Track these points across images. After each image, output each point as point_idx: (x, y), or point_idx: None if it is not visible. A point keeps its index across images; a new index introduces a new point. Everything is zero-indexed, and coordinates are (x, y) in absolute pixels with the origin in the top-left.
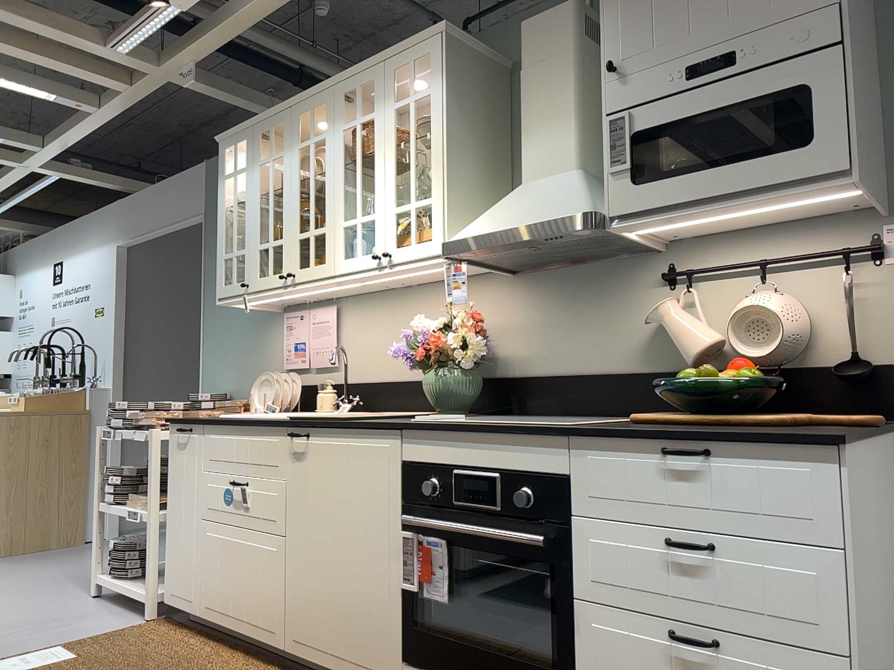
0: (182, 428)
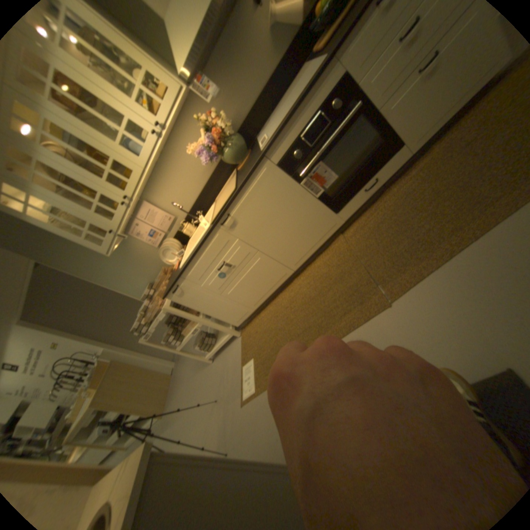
0: (174, 289)
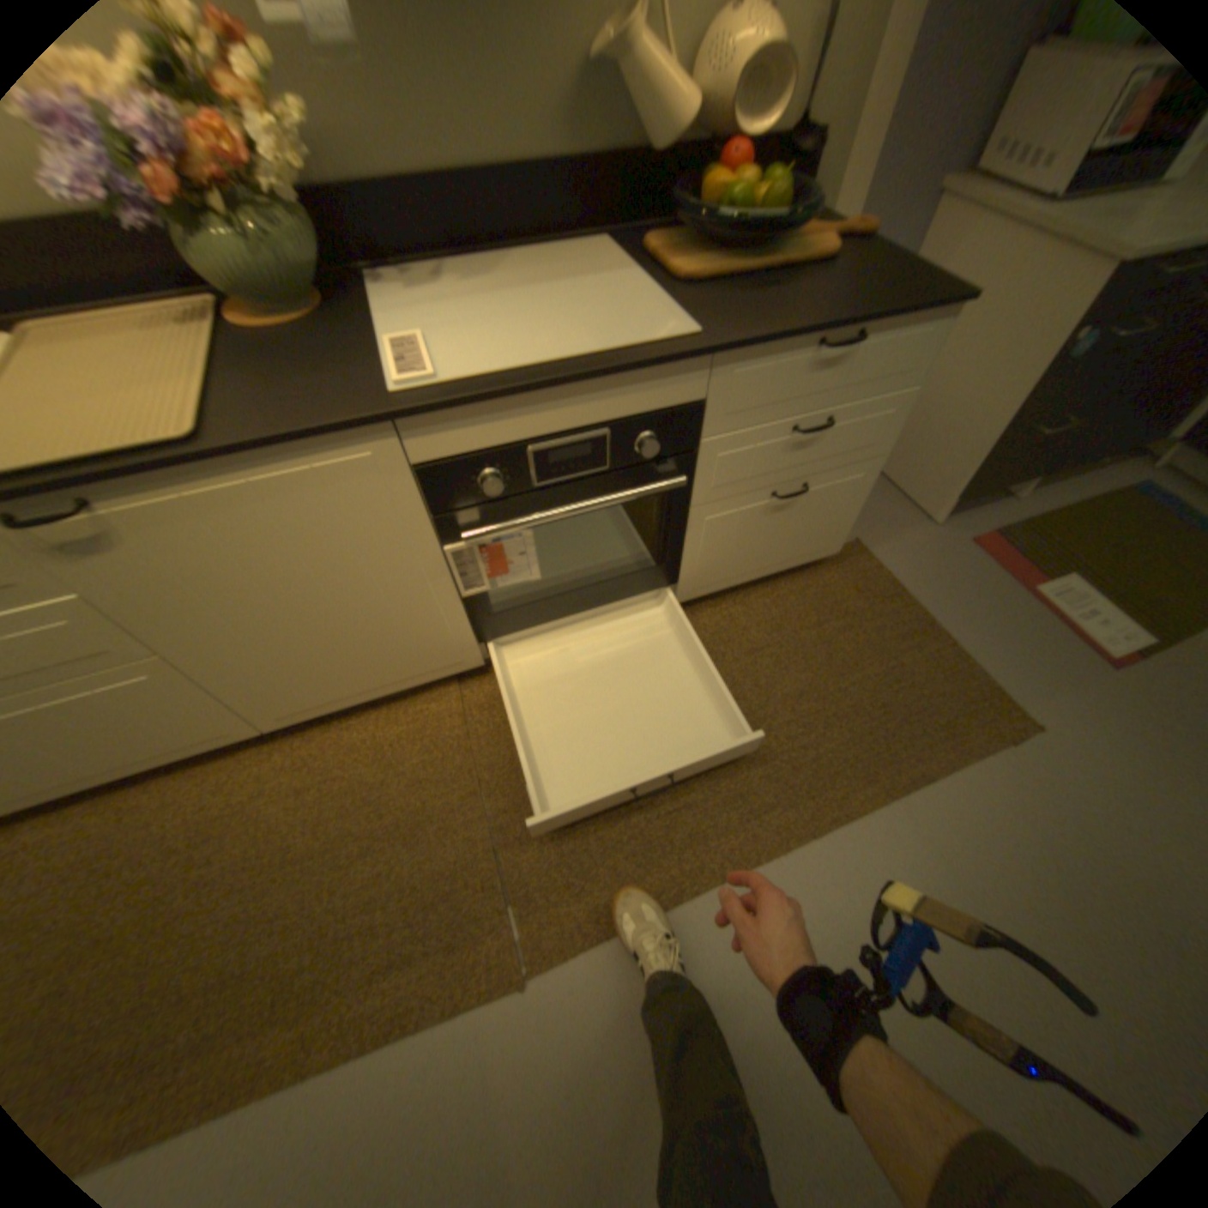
0: None
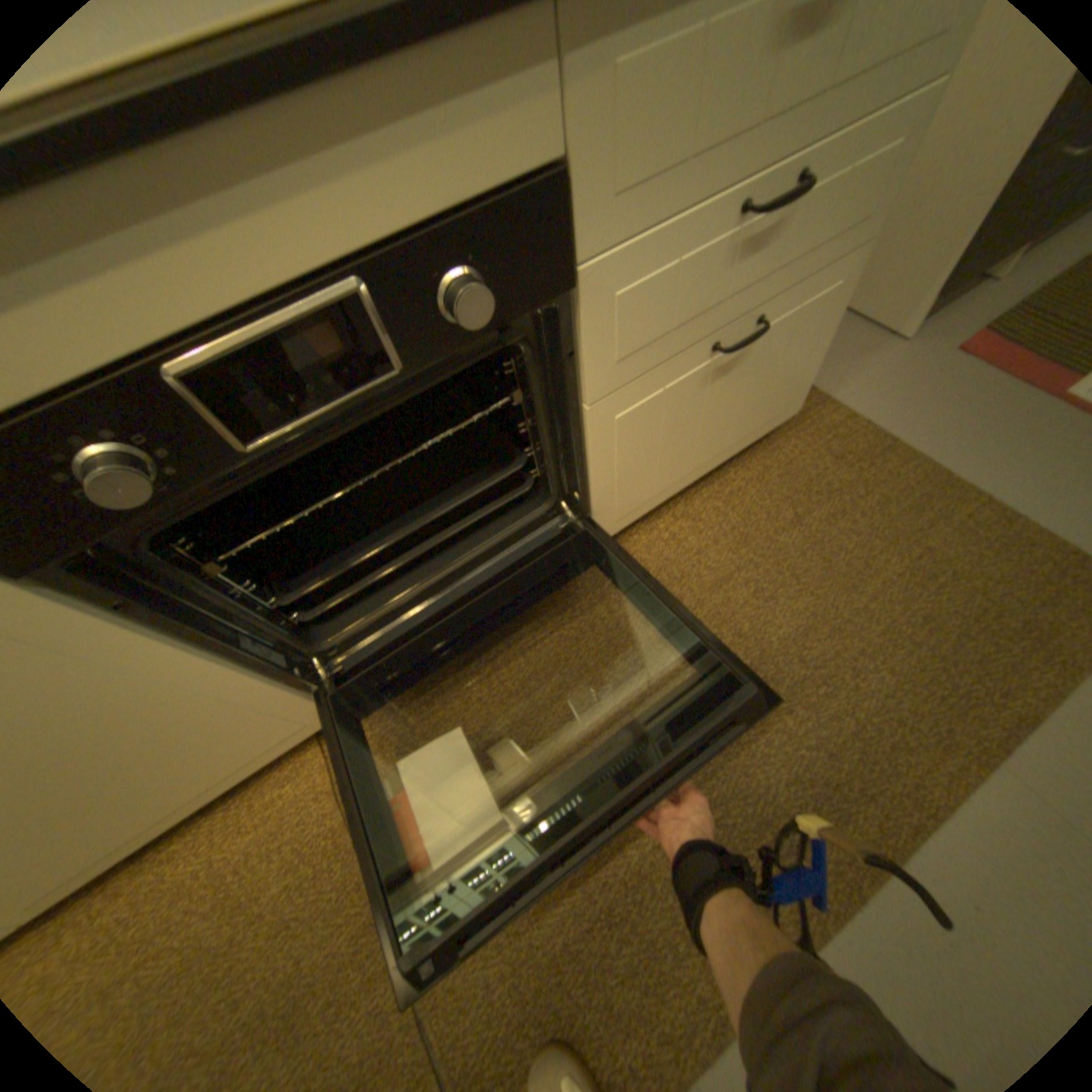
0: None
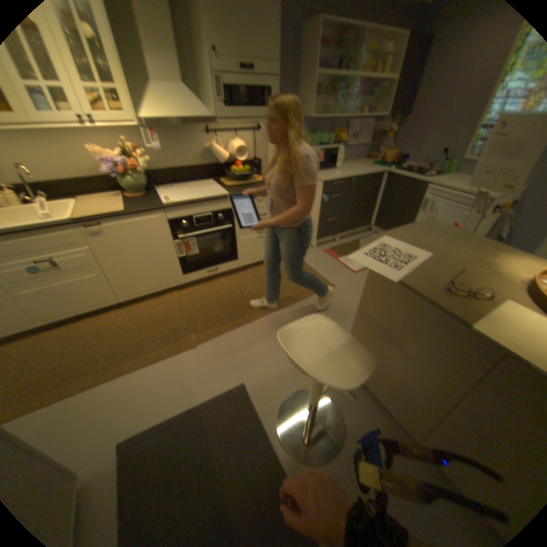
0: None
